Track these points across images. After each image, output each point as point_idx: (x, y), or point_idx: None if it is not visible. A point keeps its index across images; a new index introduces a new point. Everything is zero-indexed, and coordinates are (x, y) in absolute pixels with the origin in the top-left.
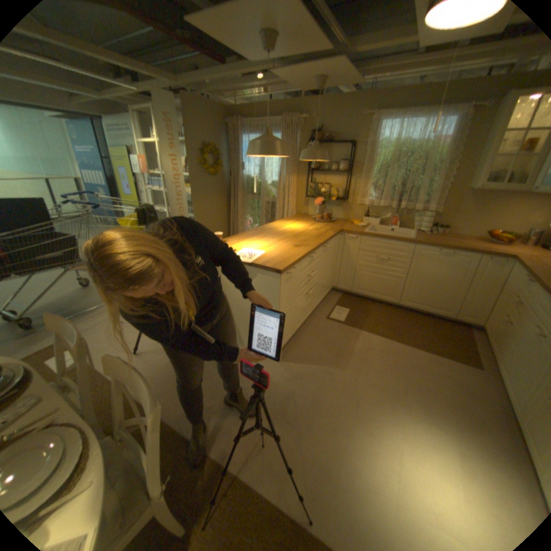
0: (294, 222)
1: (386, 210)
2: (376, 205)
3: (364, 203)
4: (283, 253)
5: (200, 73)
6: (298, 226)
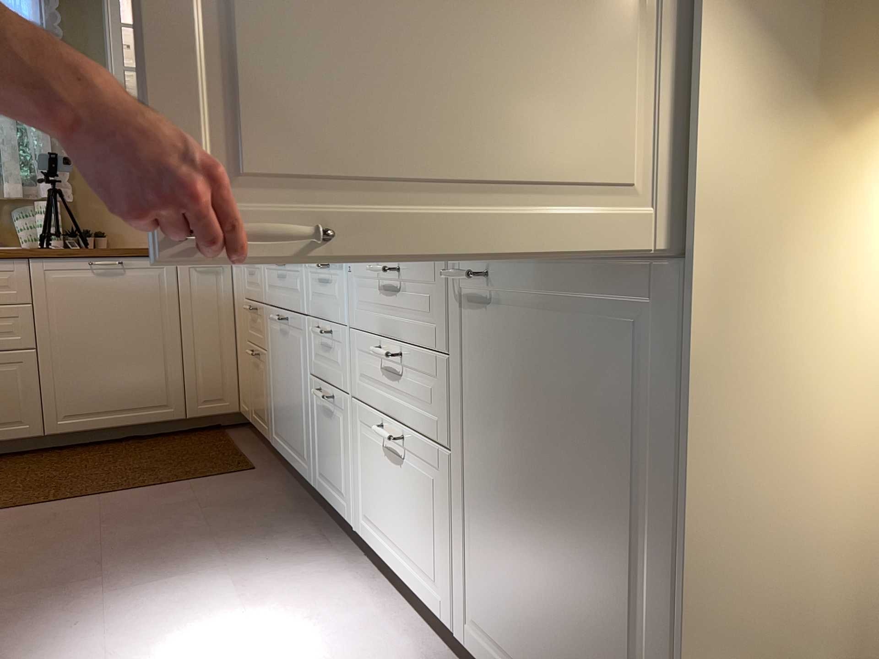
0: None
1: None
2: None
3: None
4: None
5: None
6: None
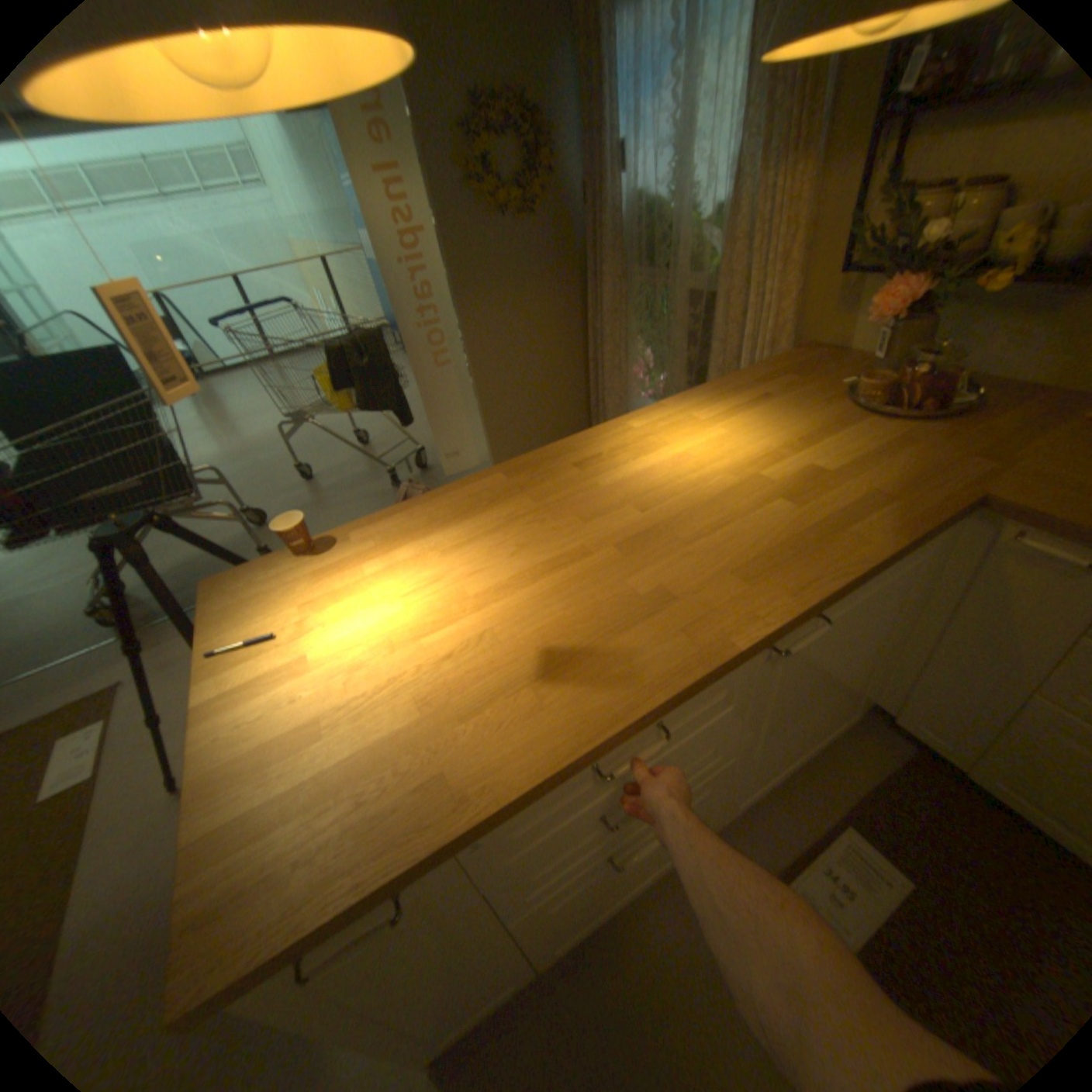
0: (738, 409)
1: None
2: None
3: None
4: (415, 743)
5: None
6: (734, 442)
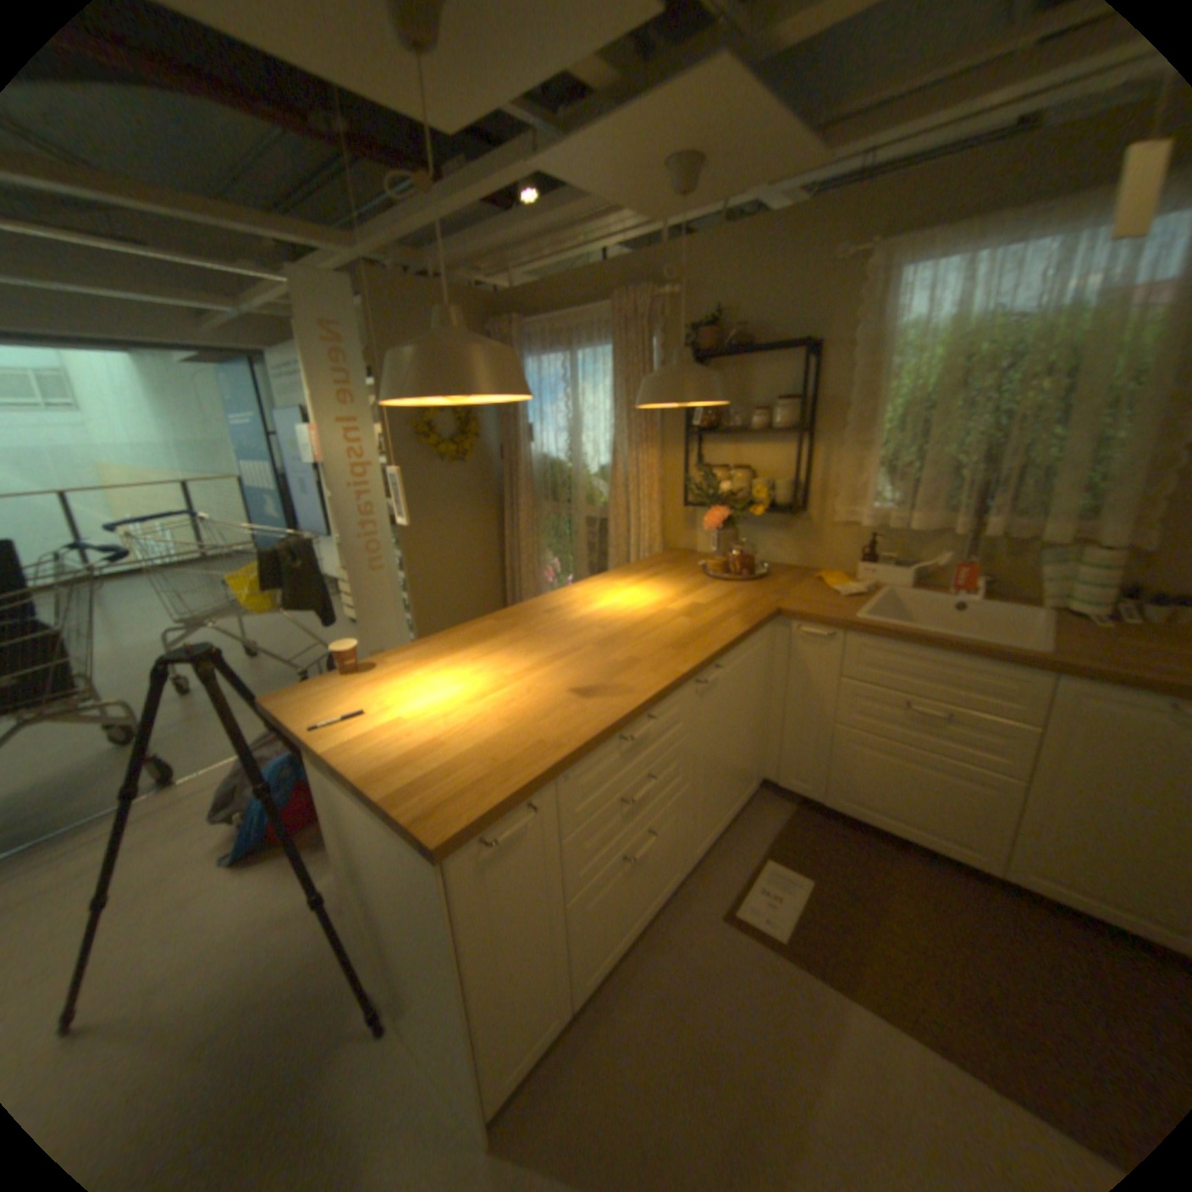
0: (642, 581)
1: (940, 541)
2: (901, 526)
3: (860, 520)
4: (516, 733)
5: (394, 215)
6: (646, 596)
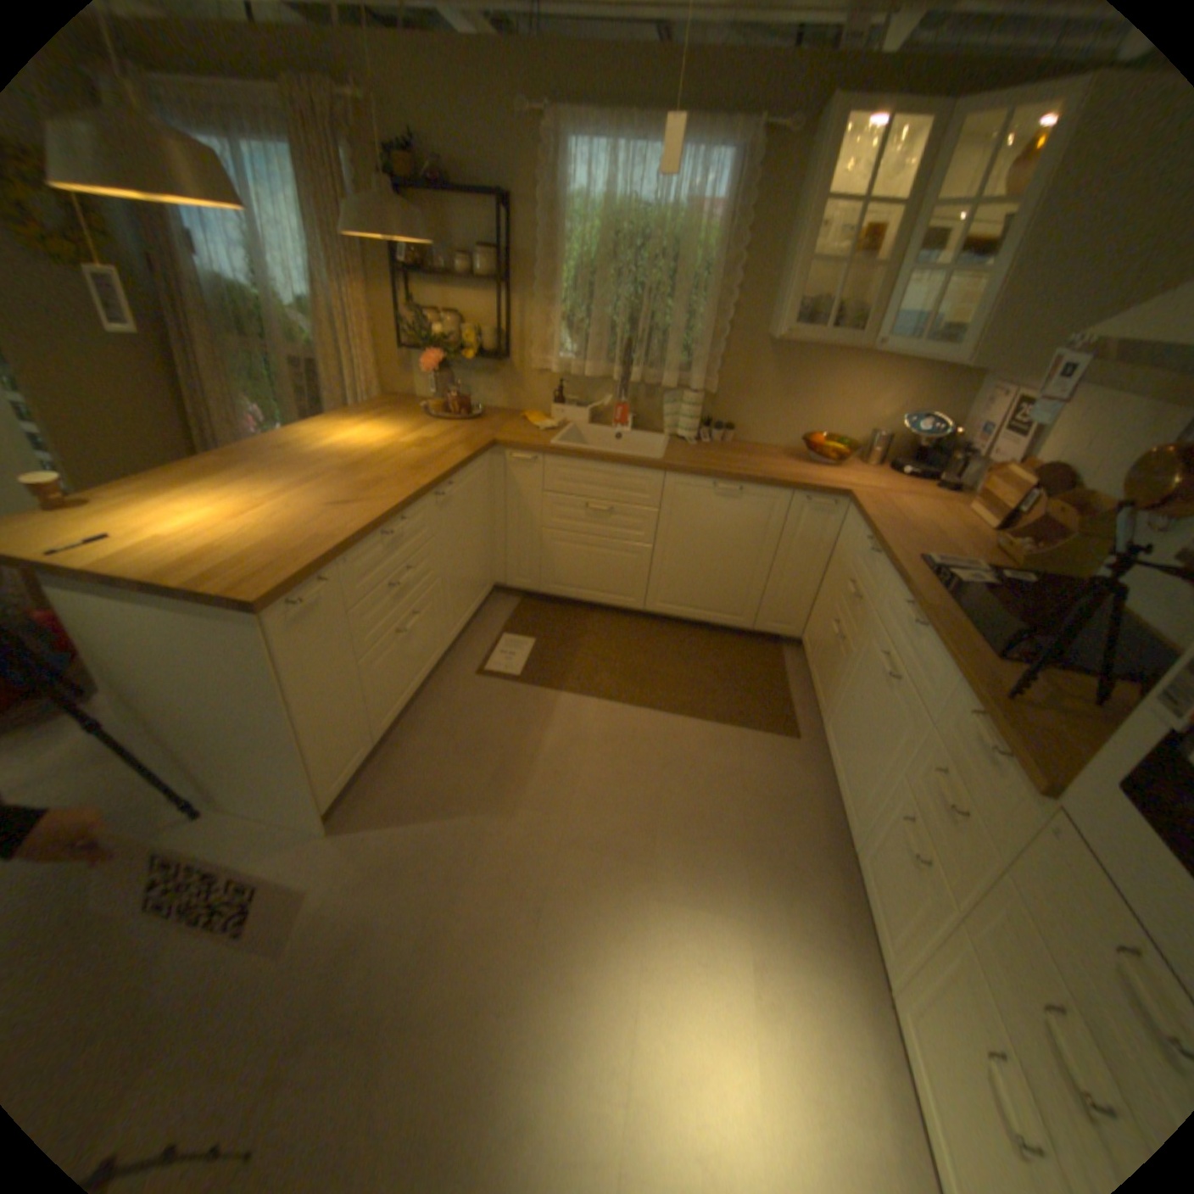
0: (368, 422)
1: (604, 388)
2: (578, 375)
3: (550, 370)
4: (291, 534)
5: None
6: (376, 434)
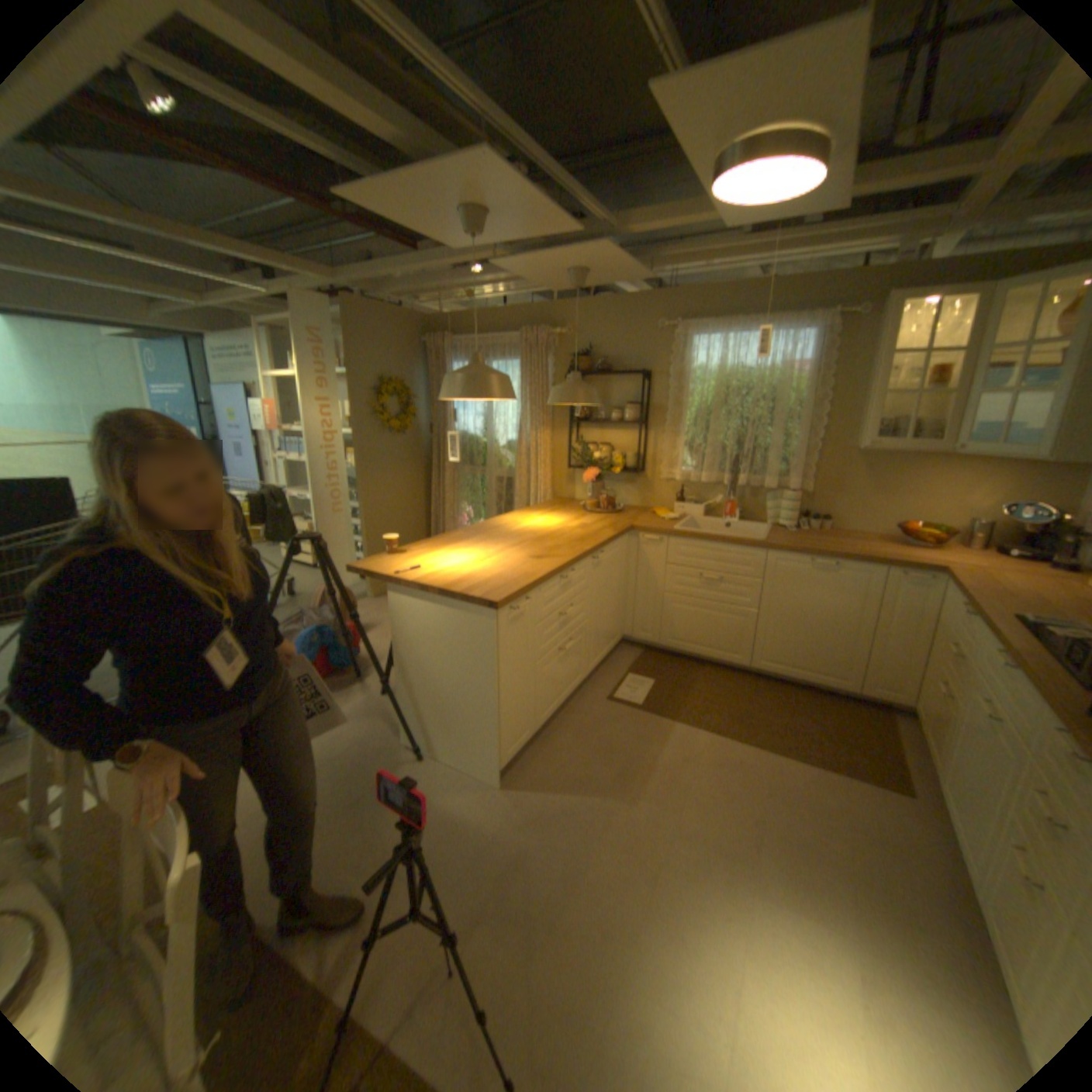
0: (545, 514)
1: (716, 490)
2: (695, 481)
3: (673, 478)
4: (510, 572)
5: (375, 266)
6: (551, 521)
